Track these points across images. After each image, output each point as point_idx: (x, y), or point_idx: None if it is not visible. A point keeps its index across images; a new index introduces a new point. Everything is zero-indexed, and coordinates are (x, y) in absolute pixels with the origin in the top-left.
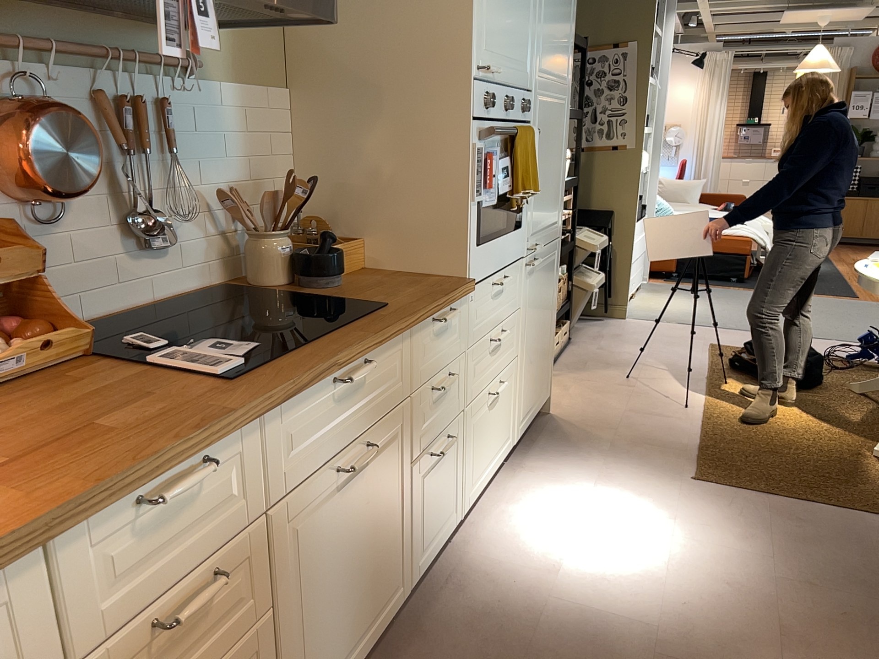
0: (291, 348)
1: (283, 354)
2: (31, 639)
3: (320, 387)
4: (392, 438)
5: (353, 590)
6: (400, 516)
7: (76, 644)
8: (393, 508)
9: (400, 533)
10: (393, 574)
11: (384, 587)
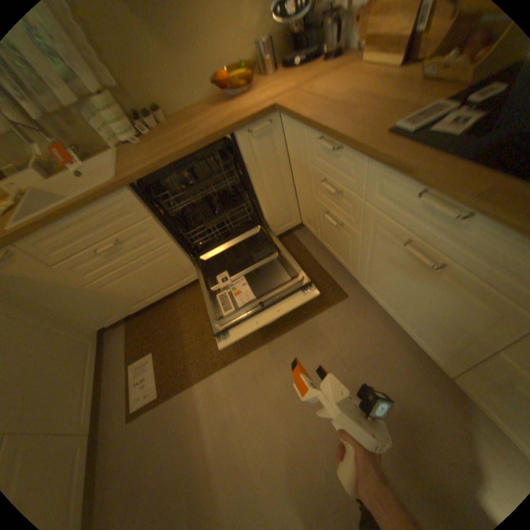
0: (451, 152)
1: (433, 148)
2: (306, 147)
3: (414, 183)
4: (485, 305)
5: (404, 301)
6: (465, 347)
7: (312, 161)
8: (458, 332)
9: (459, 352)
10: (439, 350)
11: (428, 339)
